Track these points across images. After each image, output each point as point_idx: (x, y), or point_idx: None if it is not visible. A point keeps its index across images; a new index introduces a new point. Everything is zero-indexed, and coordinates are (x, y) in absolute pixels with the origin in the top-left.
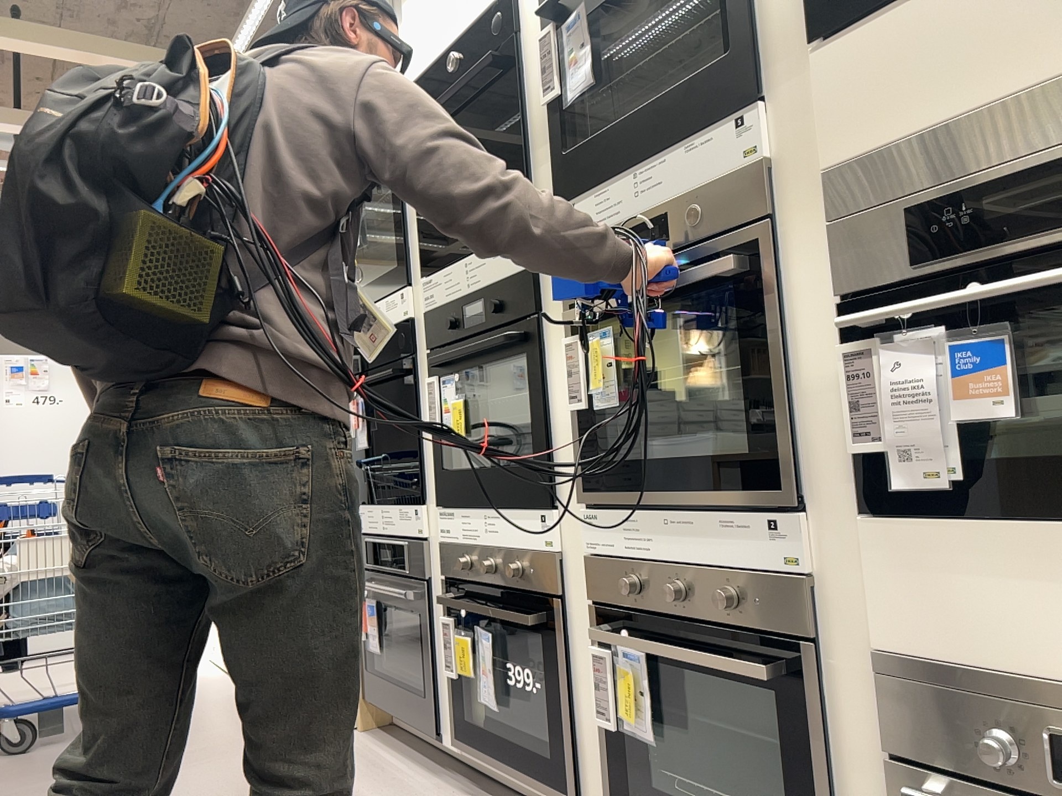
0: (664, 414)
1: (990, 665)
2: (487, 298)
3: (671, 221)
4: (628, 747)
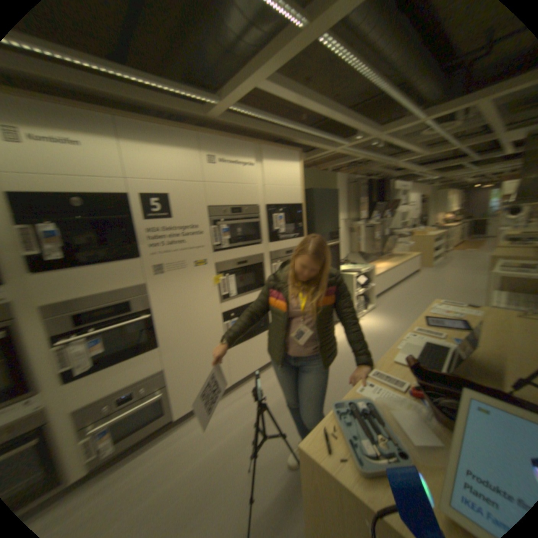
0: None
1: (96, 400)
2: None
3: None
4: None
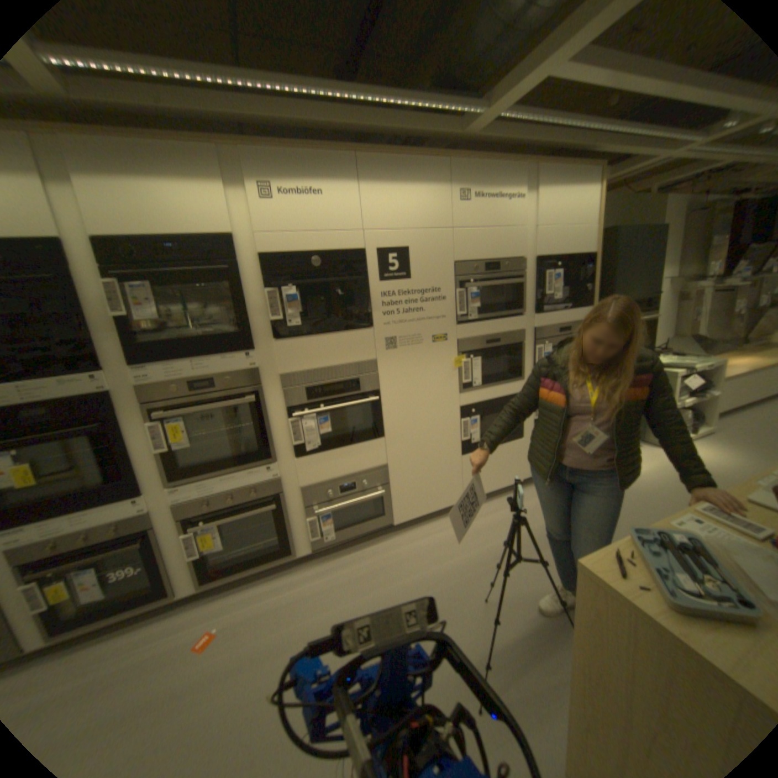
0: (205, 444)
1: (325, 480)
2: (55, 407)
3: (215, 382)
4: (203, 559)
